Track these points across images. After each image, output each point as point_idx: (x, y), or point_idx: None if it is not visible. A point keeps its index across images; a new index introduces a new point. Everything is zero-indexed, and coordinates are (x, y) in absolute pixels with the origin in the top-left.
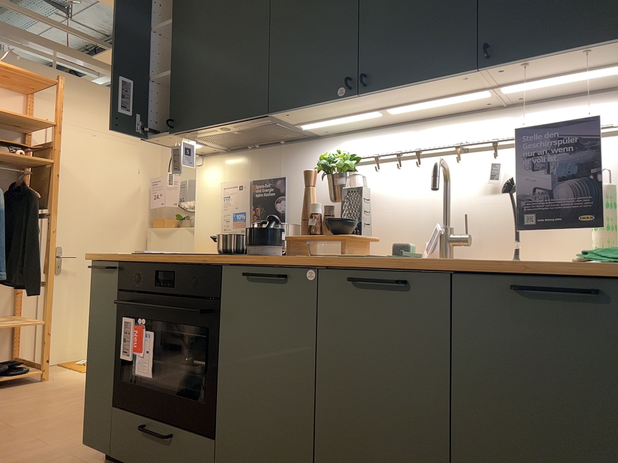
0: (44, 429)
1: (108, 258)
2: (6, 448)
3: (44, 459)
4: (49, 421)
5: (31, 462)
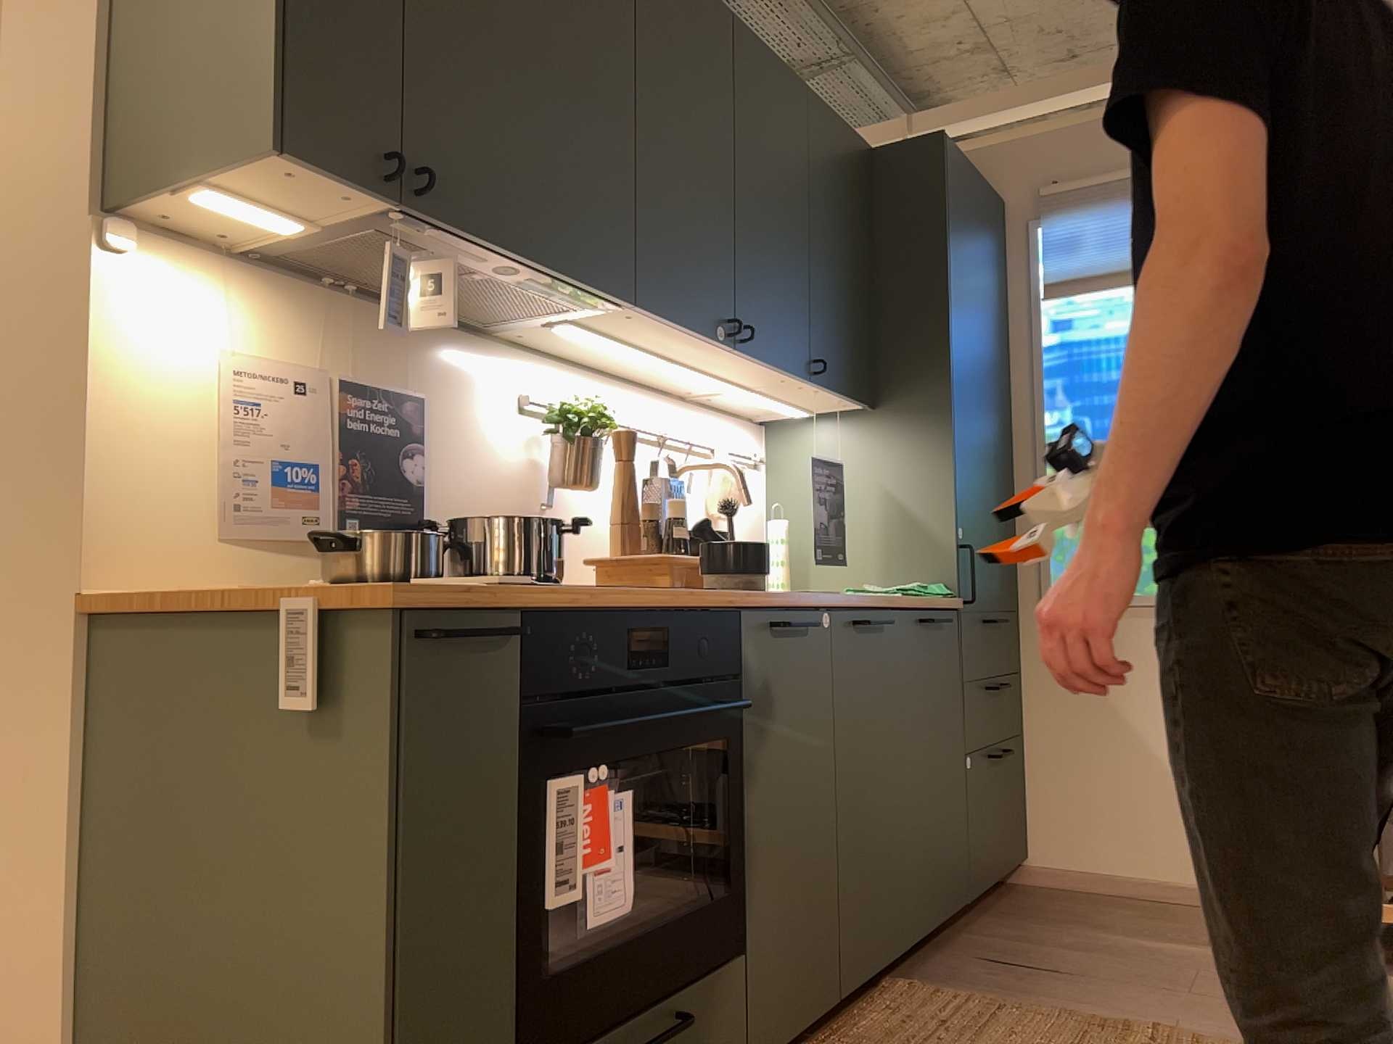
0: None
1: (495, 600)
2: None
3: None
4: None
5: None
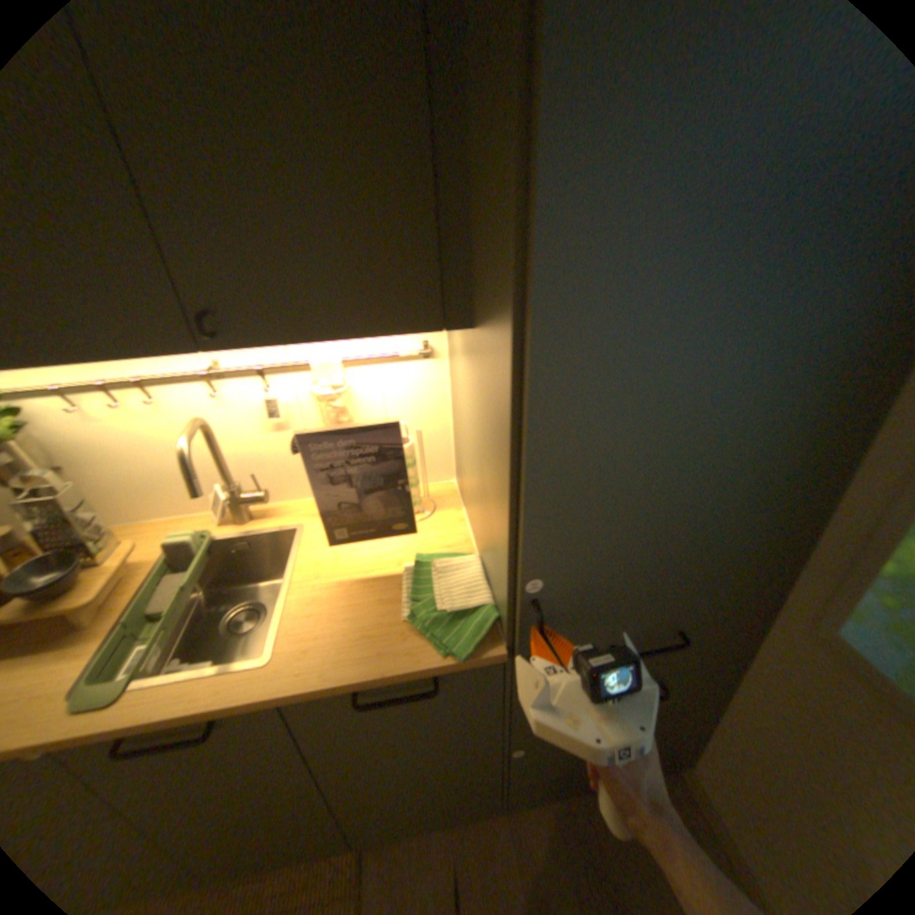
0: None
1: None
2: None
3: None
4: None
5: None
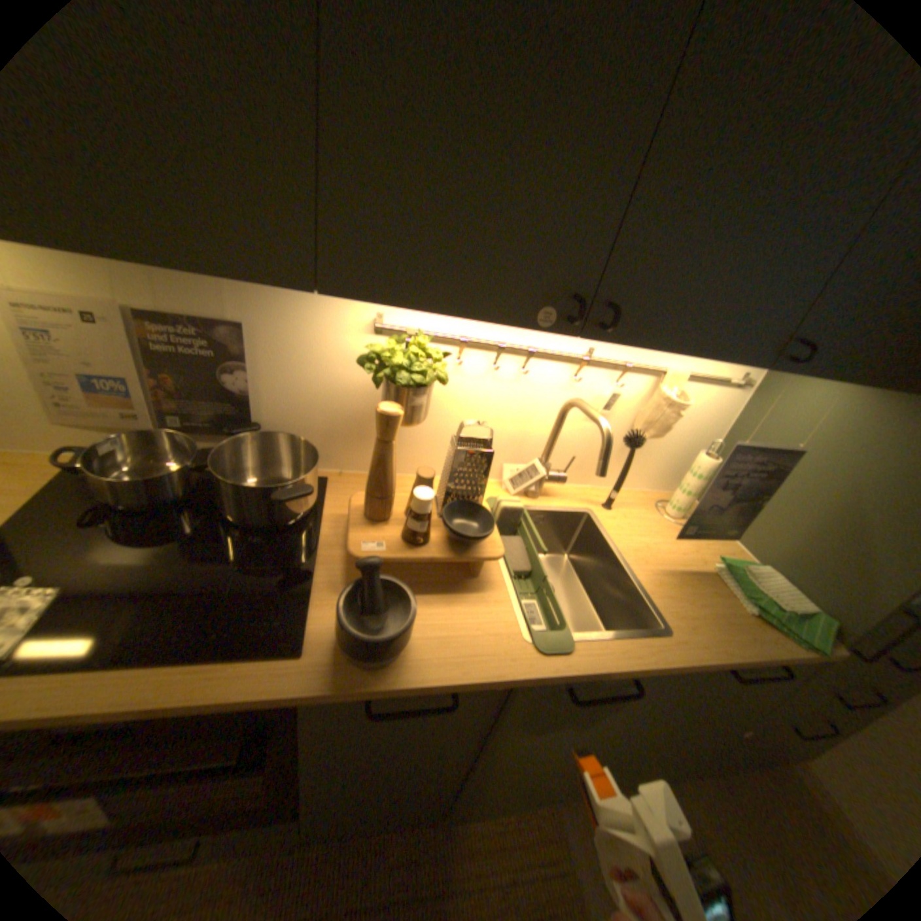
0: None
1: None
2: None
3: None
4: None
5: None
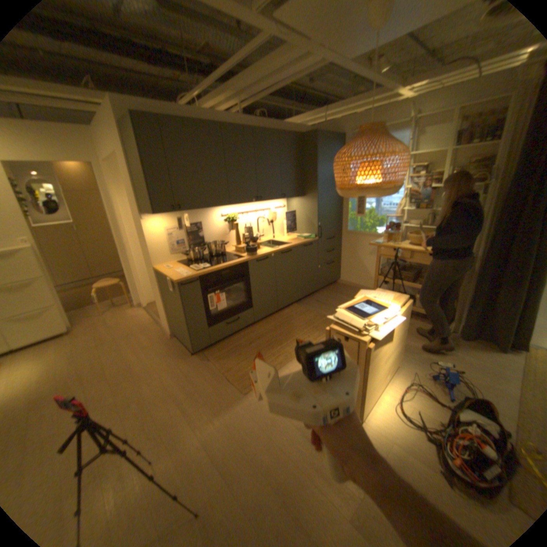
0: (129, 387)
1: (192, 278)
2: (148, 395)
3: (176, 376)
4: (117, 389)
5: (177, 379)
